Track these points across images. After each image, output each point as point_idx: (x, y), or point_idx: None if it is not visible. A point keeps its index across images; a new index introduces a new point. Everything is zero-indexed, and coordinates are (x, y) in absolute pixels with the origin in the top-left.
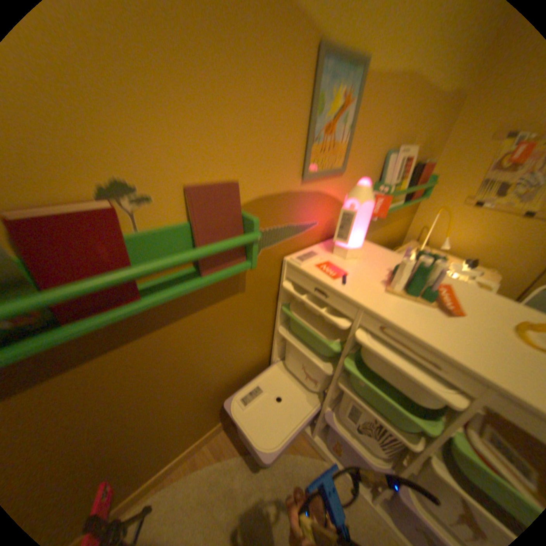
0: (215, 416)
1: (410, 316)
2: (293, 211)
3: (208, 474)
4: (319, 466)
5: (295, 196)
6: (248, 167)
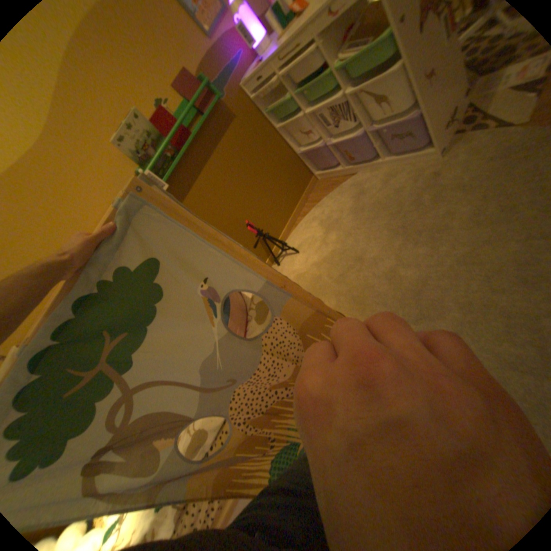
0: (289, 199)
1: (283, 38)
2: (220, 57)
3: (303, 221)
4: (355, 176)
5: (214, 49)
6: (182, 58)
